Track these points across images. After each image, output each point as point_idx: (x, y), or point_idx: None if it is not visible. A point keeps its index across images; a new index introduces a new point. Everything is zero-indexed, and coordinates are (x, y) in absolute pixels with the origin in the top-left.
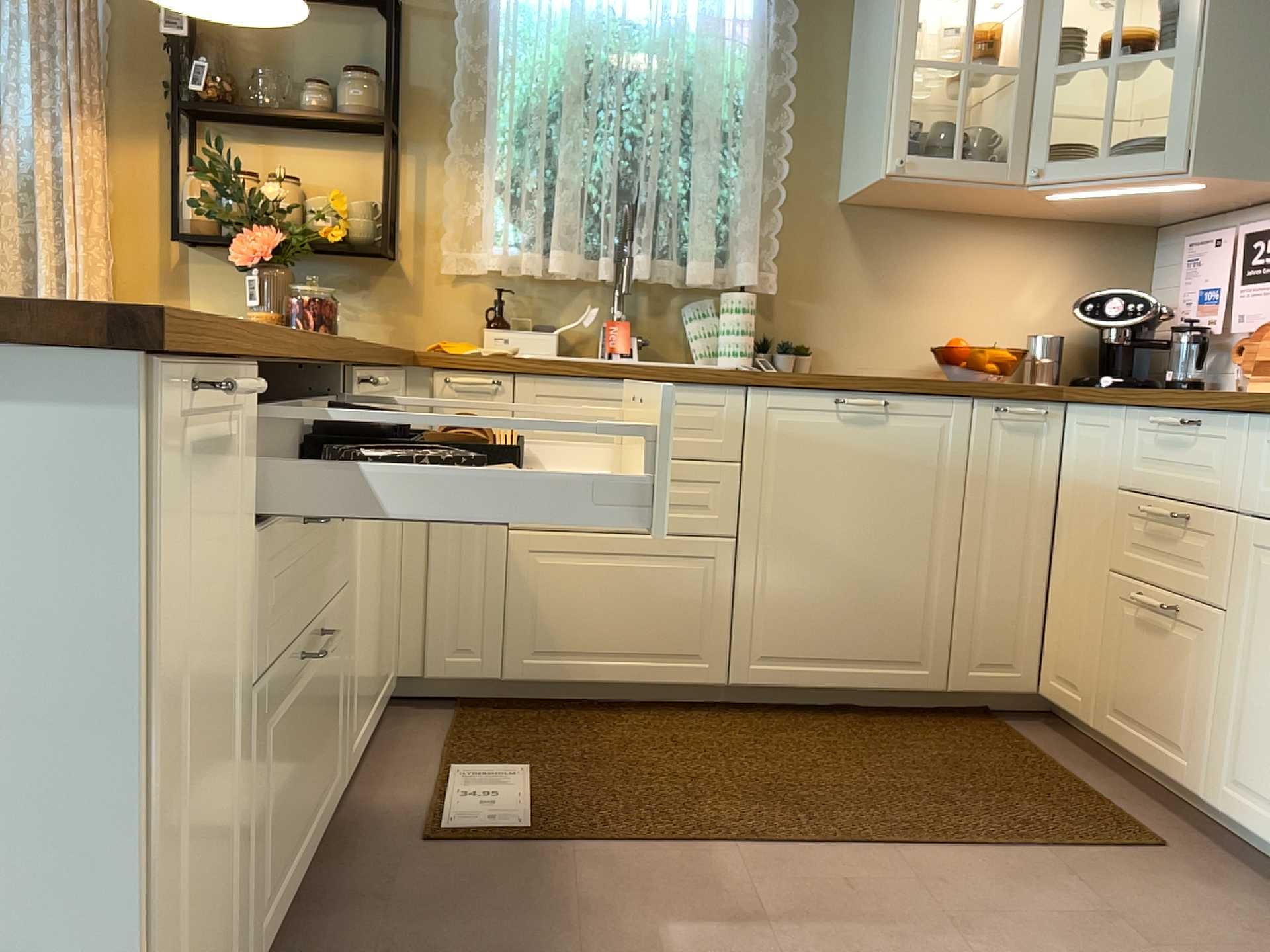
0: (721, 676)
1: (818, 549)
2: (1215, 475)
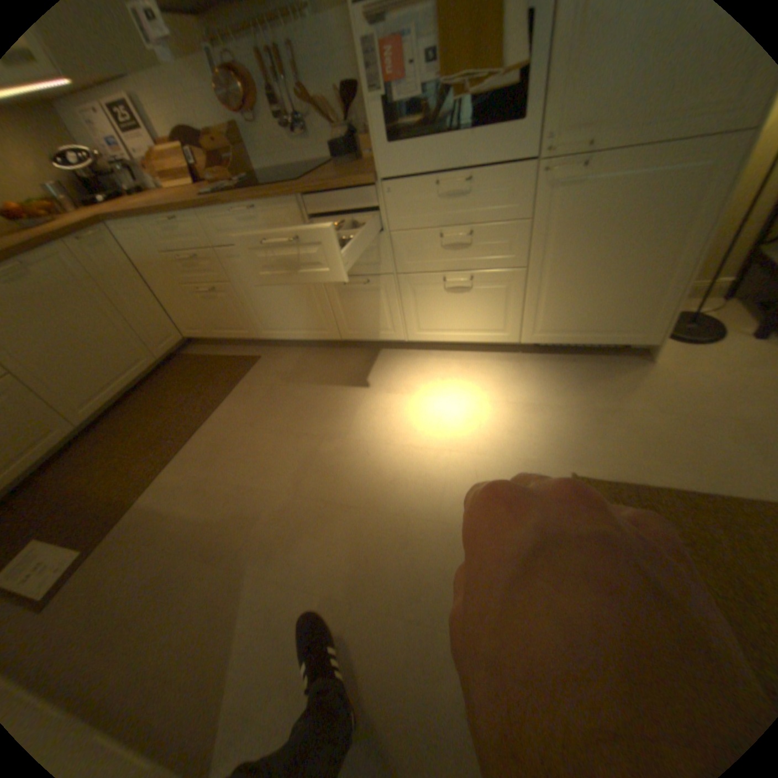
0: (69, 427)
1: (57, 349)
2: (194, 235)
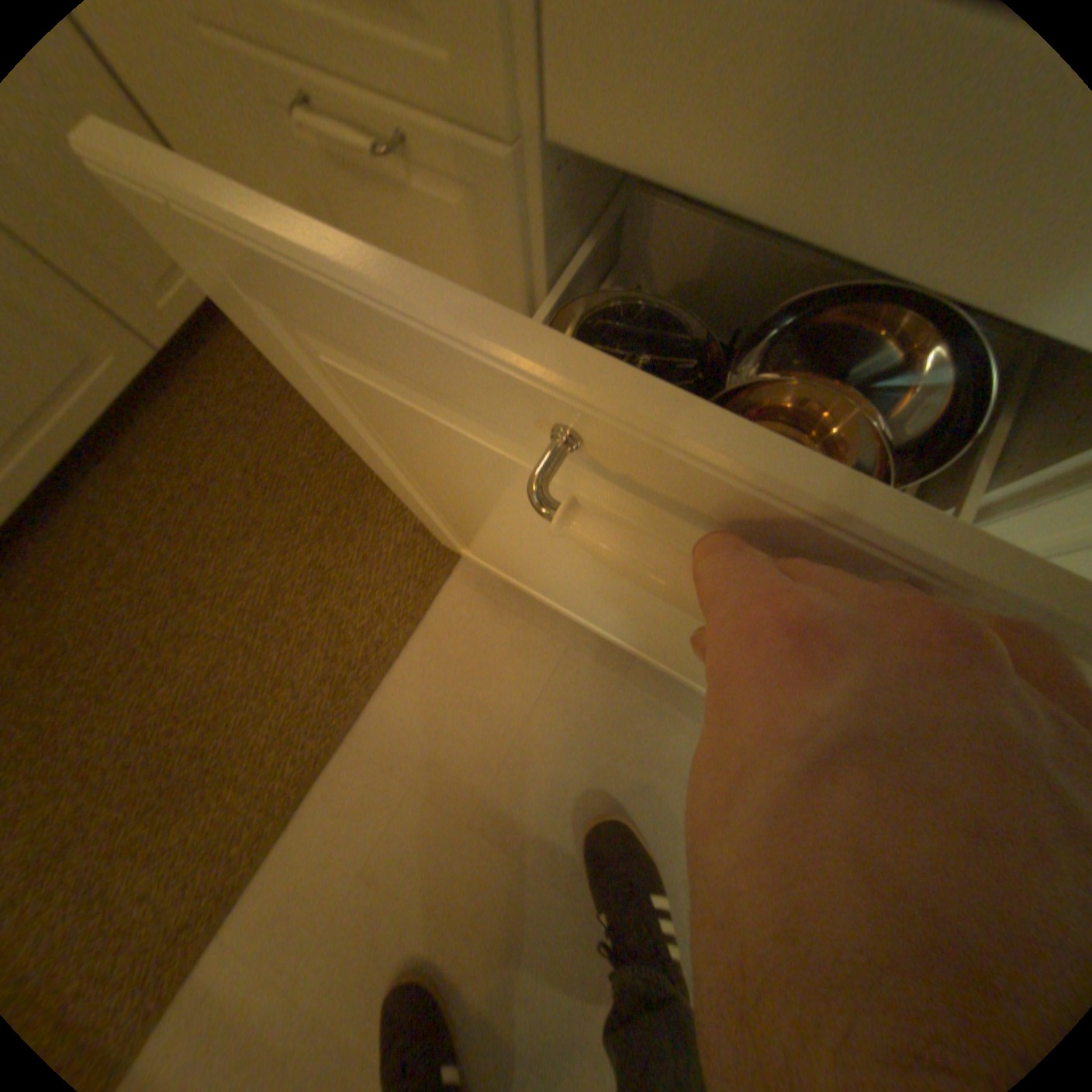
0: None
1: None
2: None
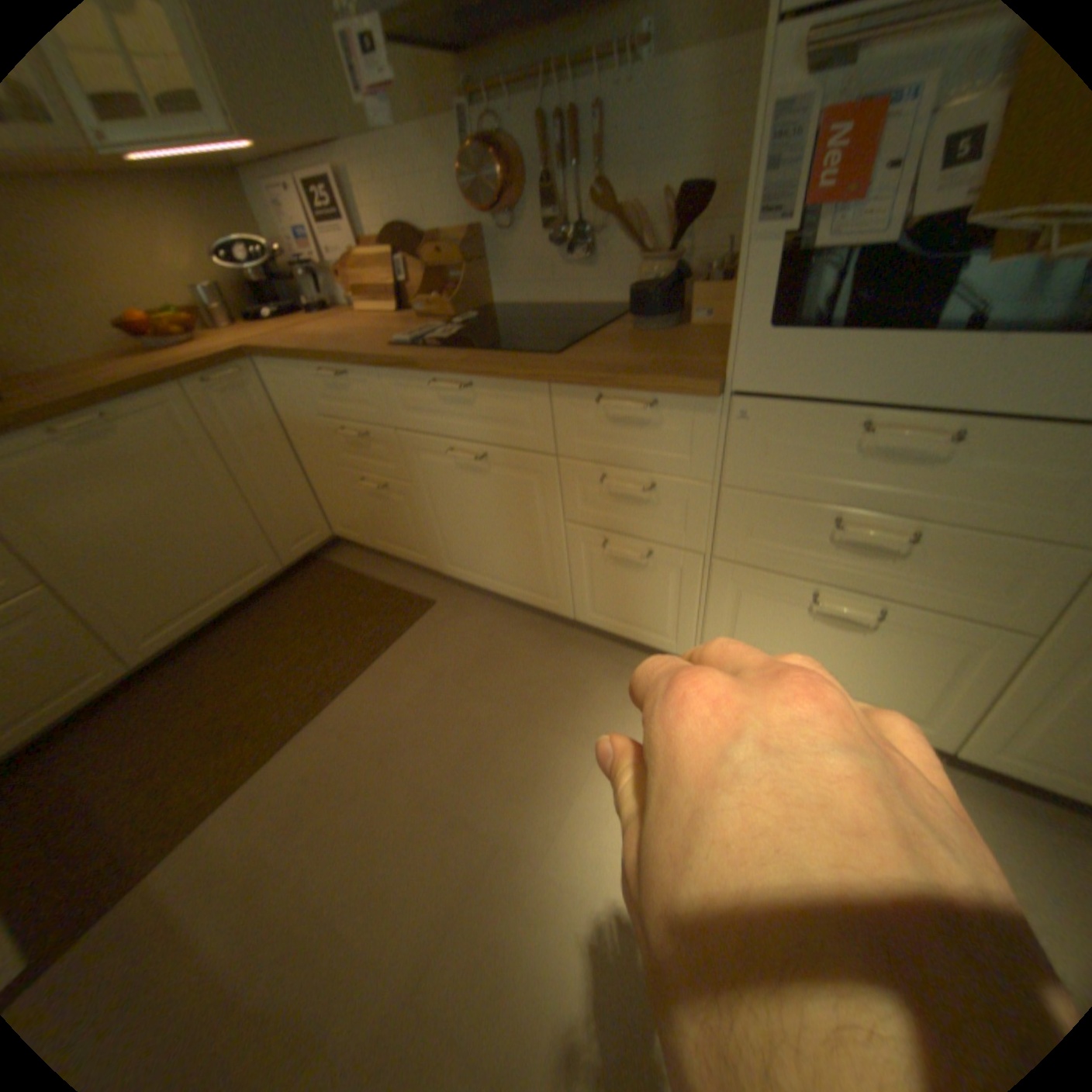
0: (114, 673)
1: (124, 550)
2: (367, 406)
